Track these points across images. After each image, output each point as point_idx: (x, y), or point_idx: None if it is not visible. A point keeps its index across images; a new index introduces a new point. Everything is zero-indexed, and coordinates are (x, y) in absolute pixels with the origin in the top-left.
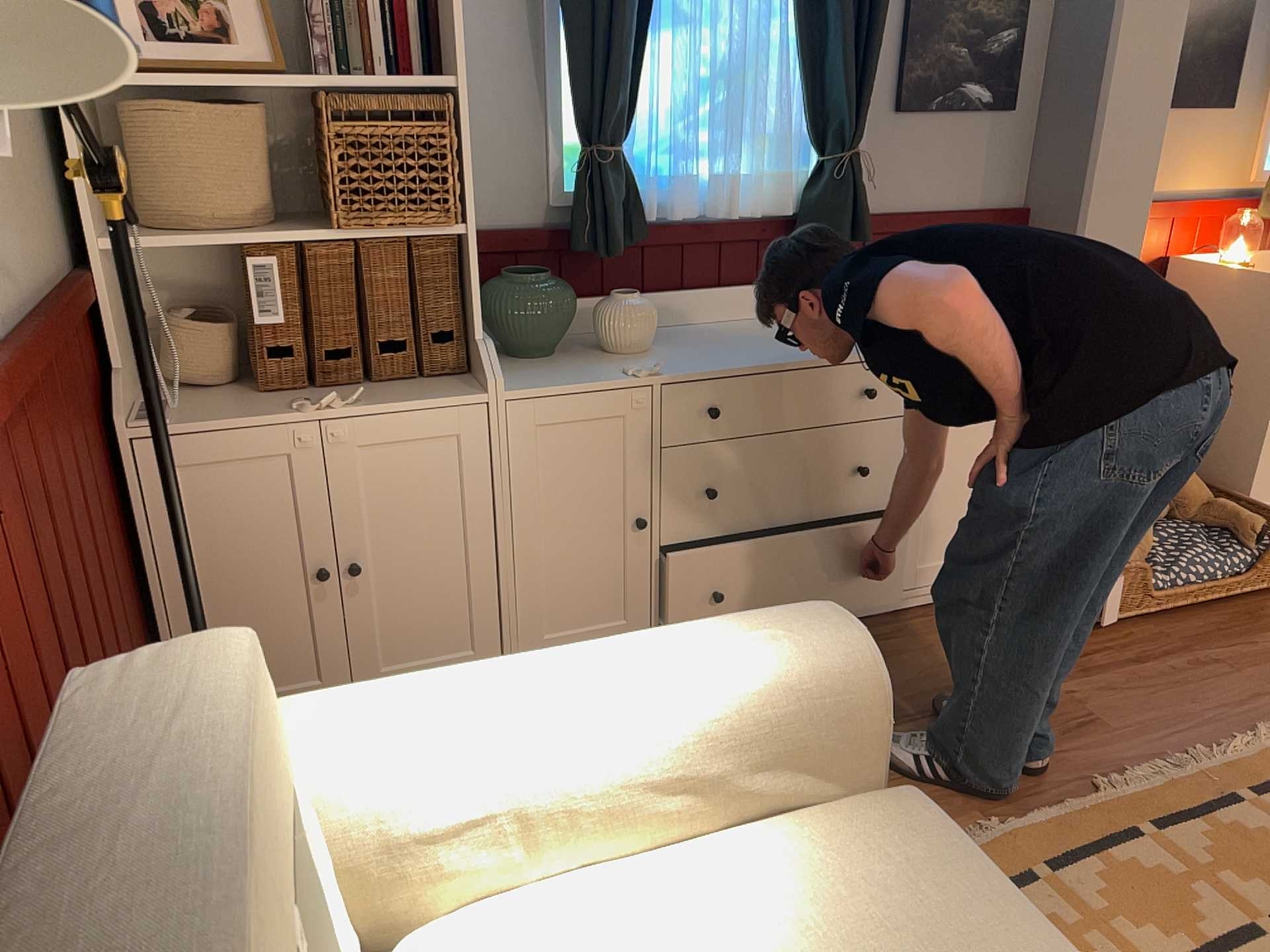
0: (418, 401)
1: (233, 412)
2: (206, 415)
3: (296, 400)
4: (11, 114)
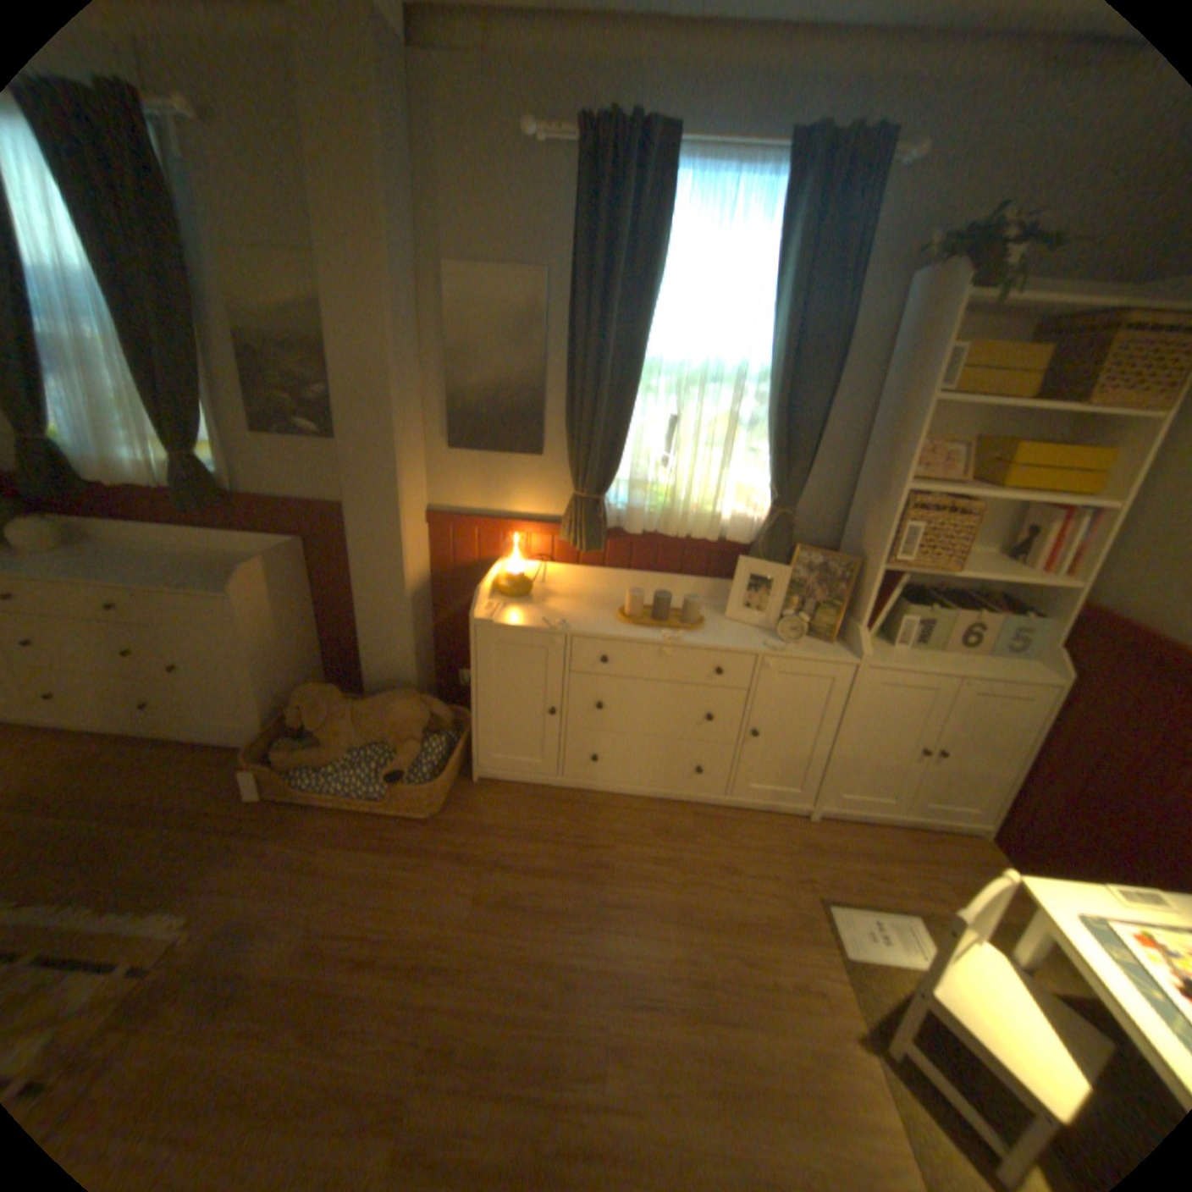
0: None
1: None
2: None
3: None
4: None
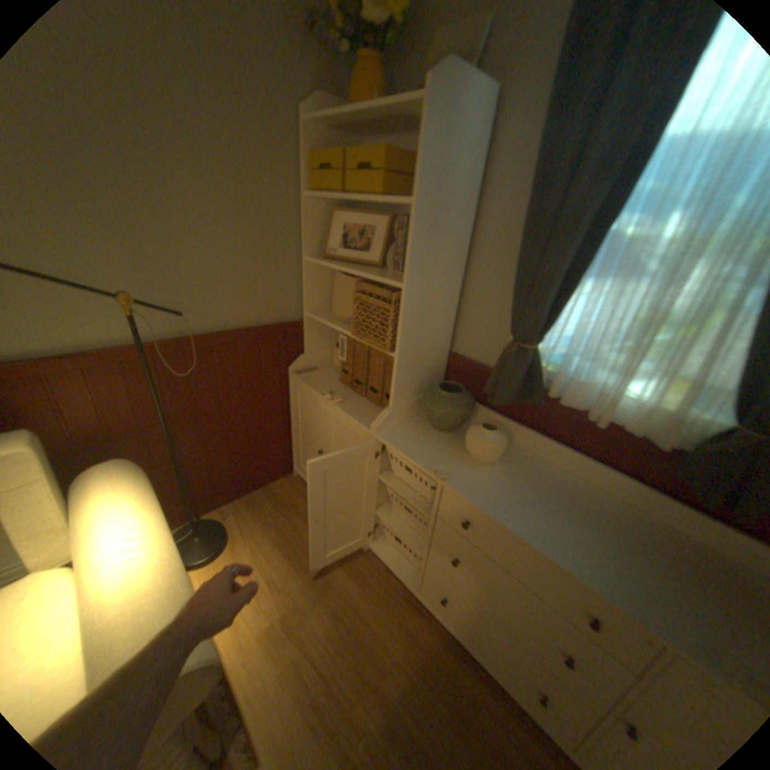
0: (355, 416)
1: (319, 383)
2: (313, 380)
3: (337, 390)
4: (262, 267)
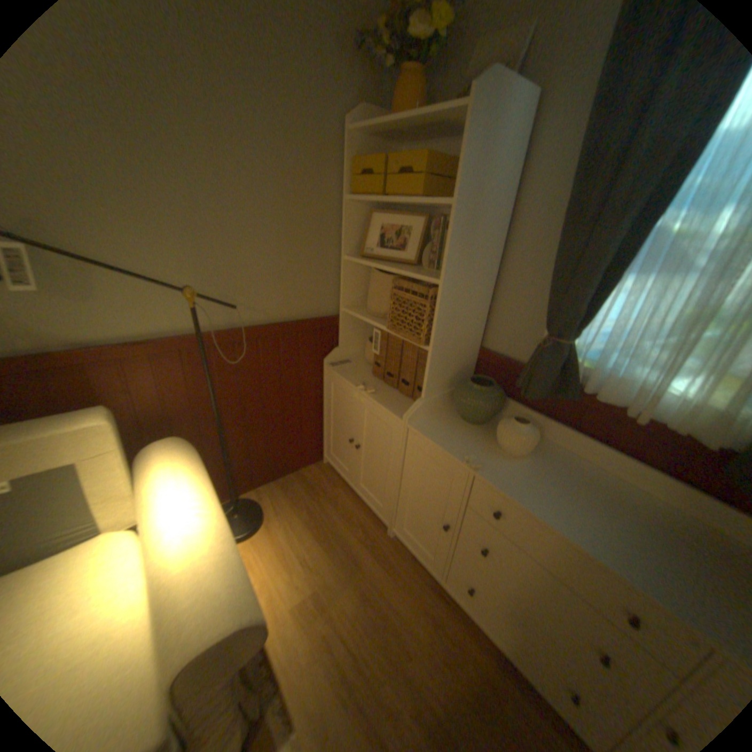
0: (388, 406)
1: (352, 374)
2: (347, 371)
3: (369, 381)
4: (305, 265)
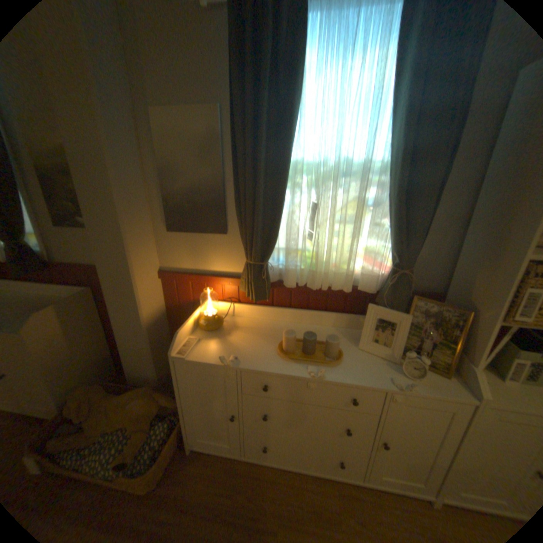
0: None
1: None
2: None
3: None
4: None
